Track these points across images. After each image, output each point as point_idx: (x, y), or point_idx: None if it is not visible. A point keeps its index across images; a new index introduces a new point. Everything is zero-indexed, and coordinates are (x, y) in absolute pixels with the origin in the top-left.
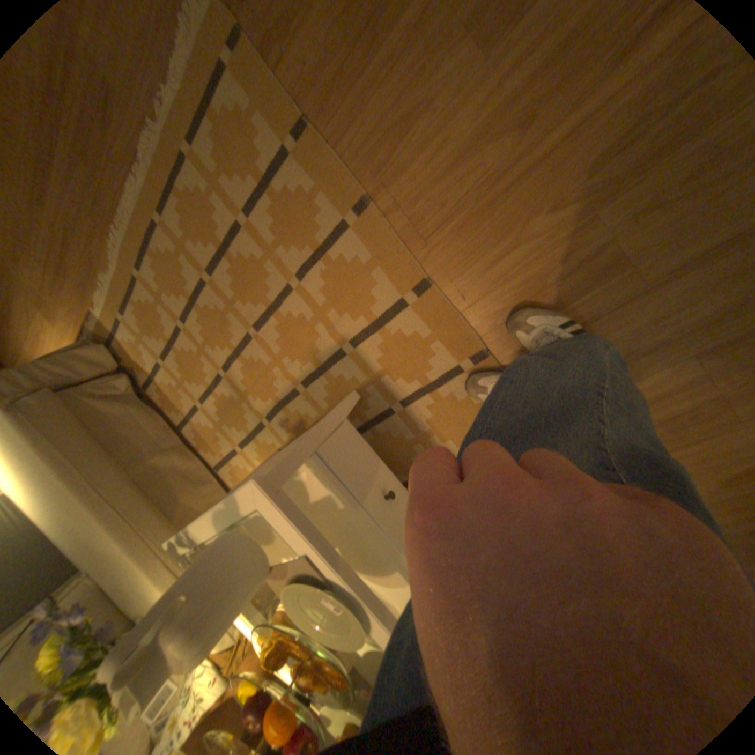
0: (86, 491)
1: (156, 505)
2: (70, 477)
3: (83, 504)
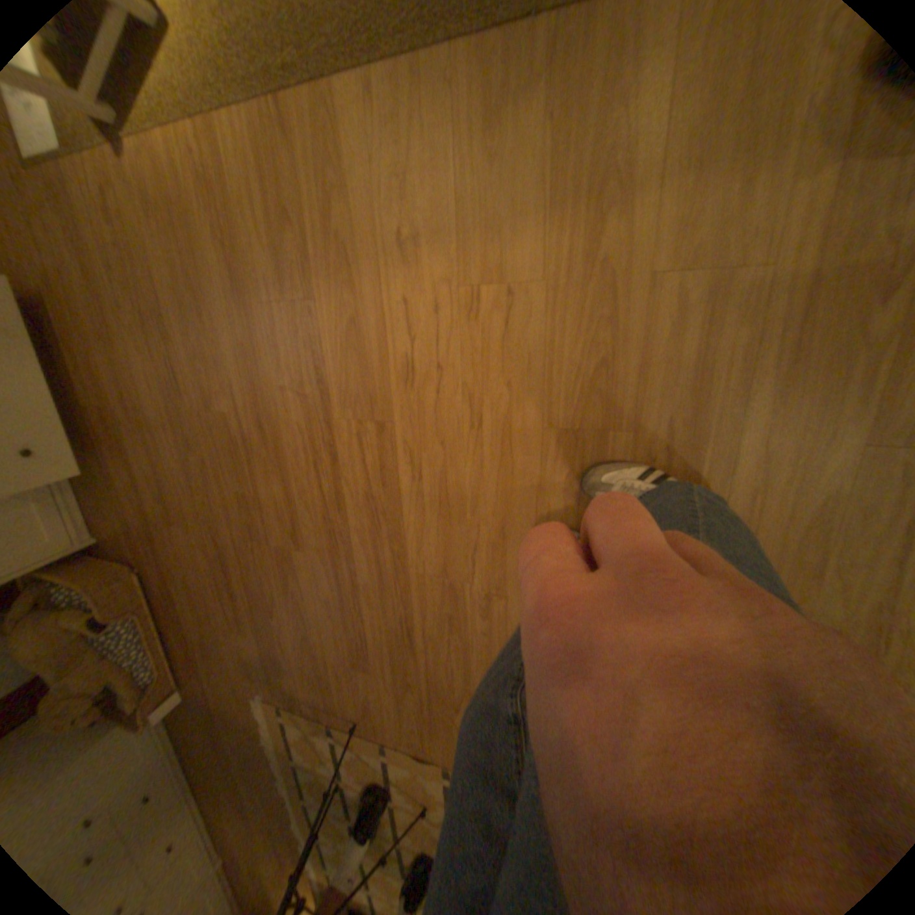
0: None
1: None
2: None
3: None
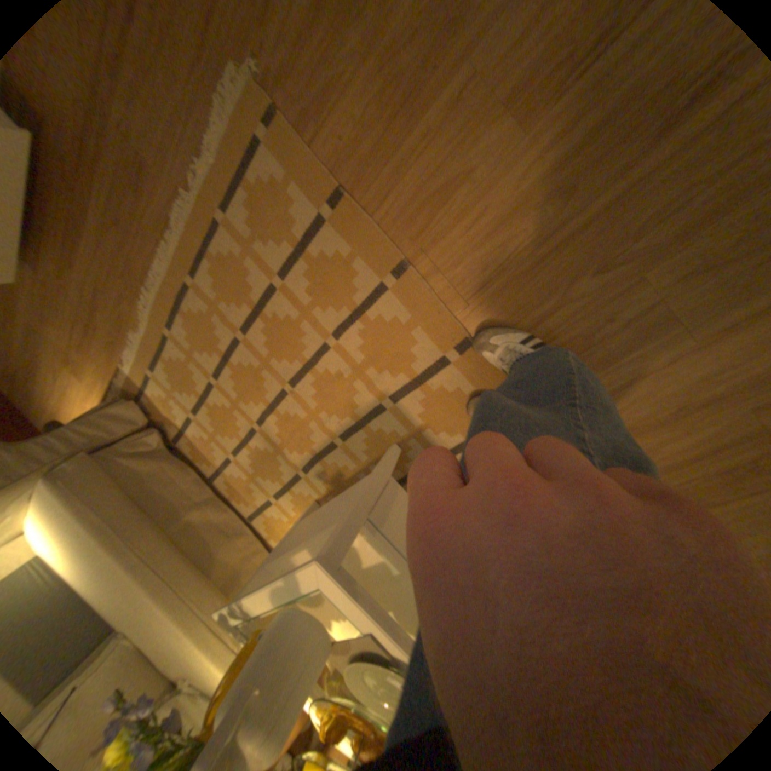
0: (127, 556)
1: (193, 563)
2: (110, 543)
3: (124, 570)
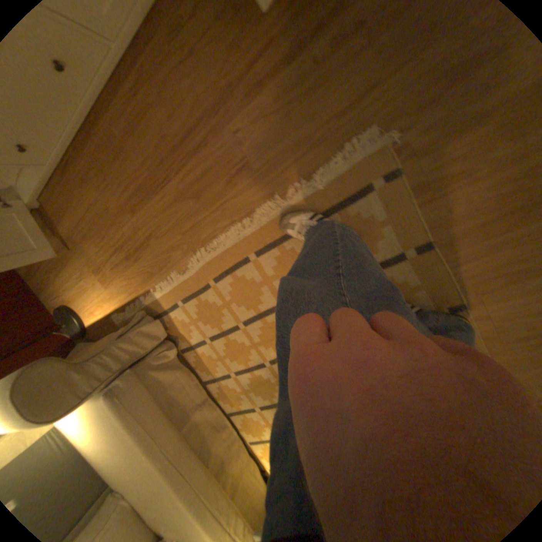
0: (162, 459)
1: (198, 456)
2: (151, 449)
3: (159, 472)
